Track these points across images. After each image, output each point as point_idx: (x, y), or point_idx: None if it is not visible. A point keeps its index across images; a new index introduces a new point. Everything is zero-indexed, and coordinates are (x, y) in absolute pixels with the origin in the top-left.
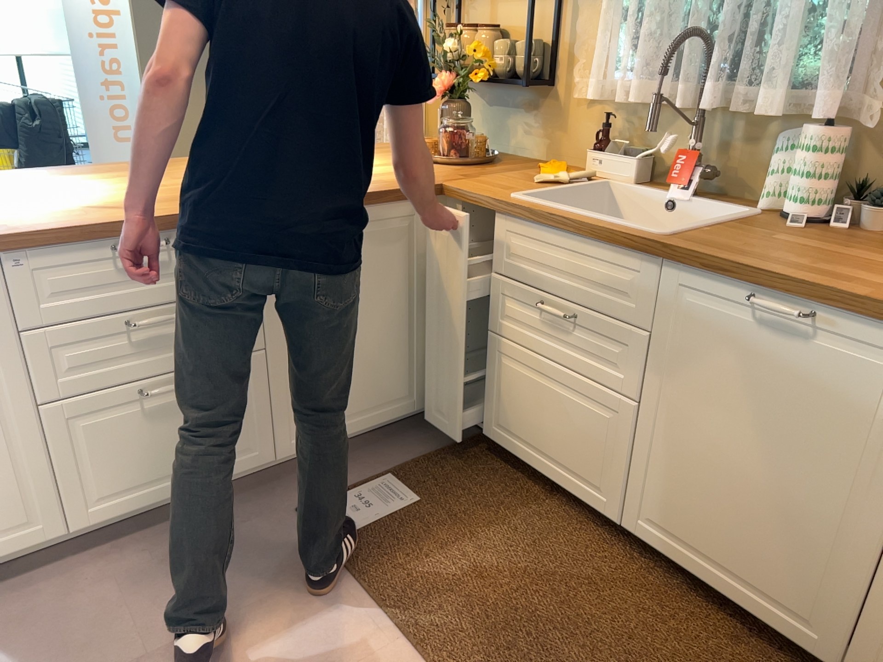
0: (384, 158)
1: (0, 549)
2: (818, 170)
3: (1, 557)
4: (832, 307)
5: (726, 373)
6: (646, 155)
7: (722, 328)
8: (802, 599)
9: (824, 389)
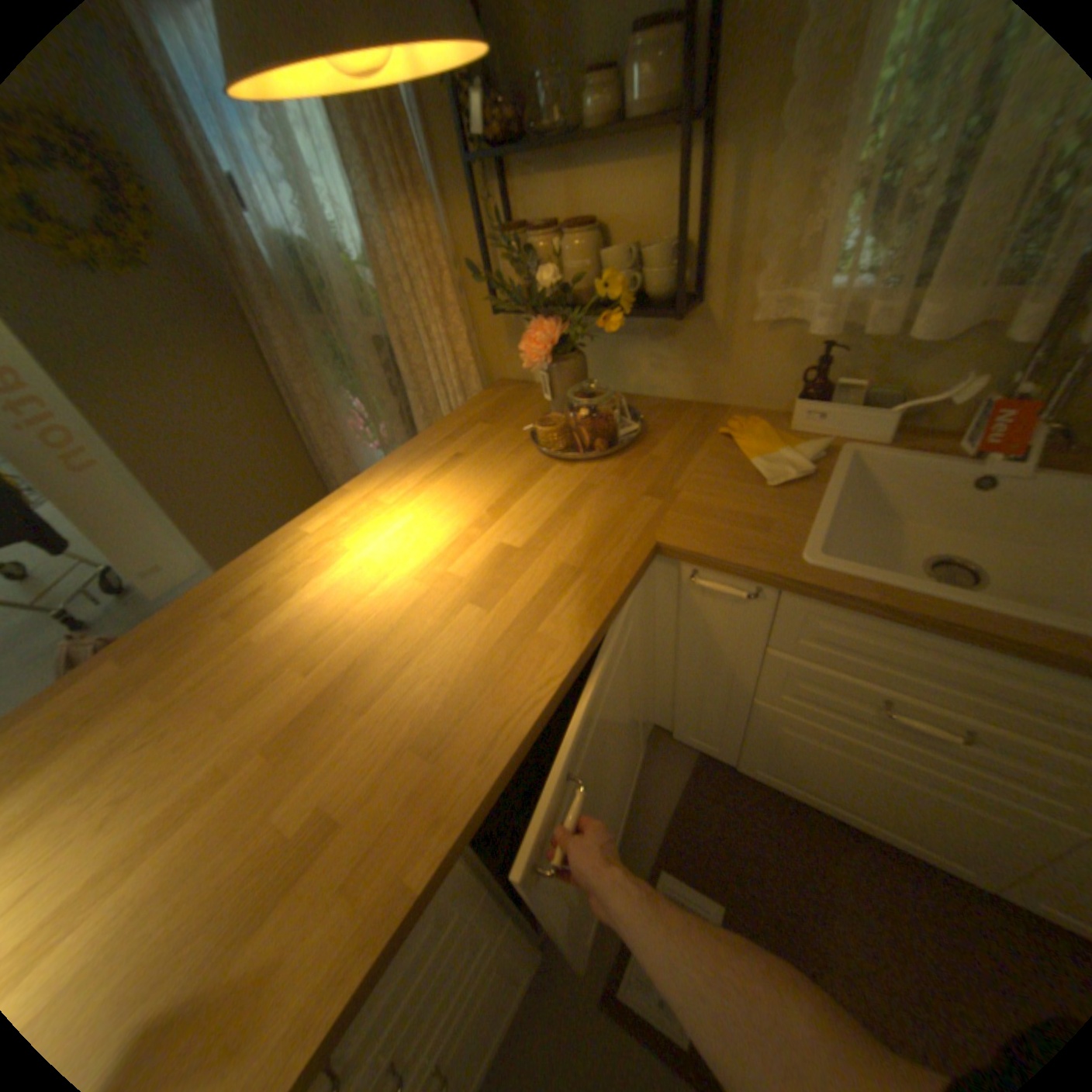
0: (493, 464)
1: None
2: None
3: None
4: None
5: None
6: (922, 402)
7: None
8: None
9: None
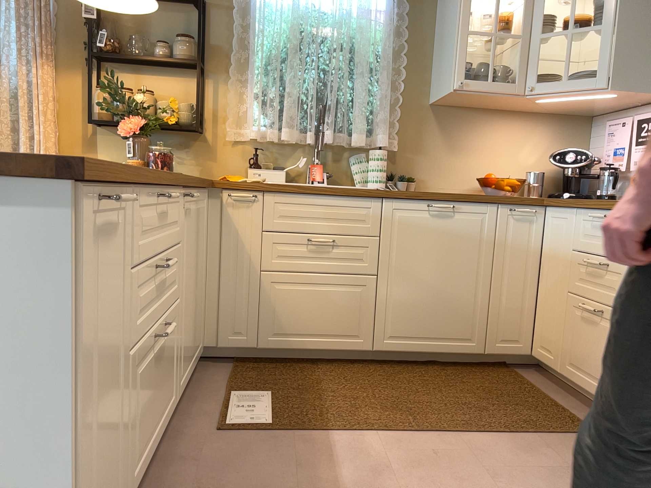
0: None
1: None
2: (385, 166)
3: None
4: (461, 200)
5: (421, 242)
6: (290, 167)
7: (417, 222)
8: (467, 330)
9: (462, 234)
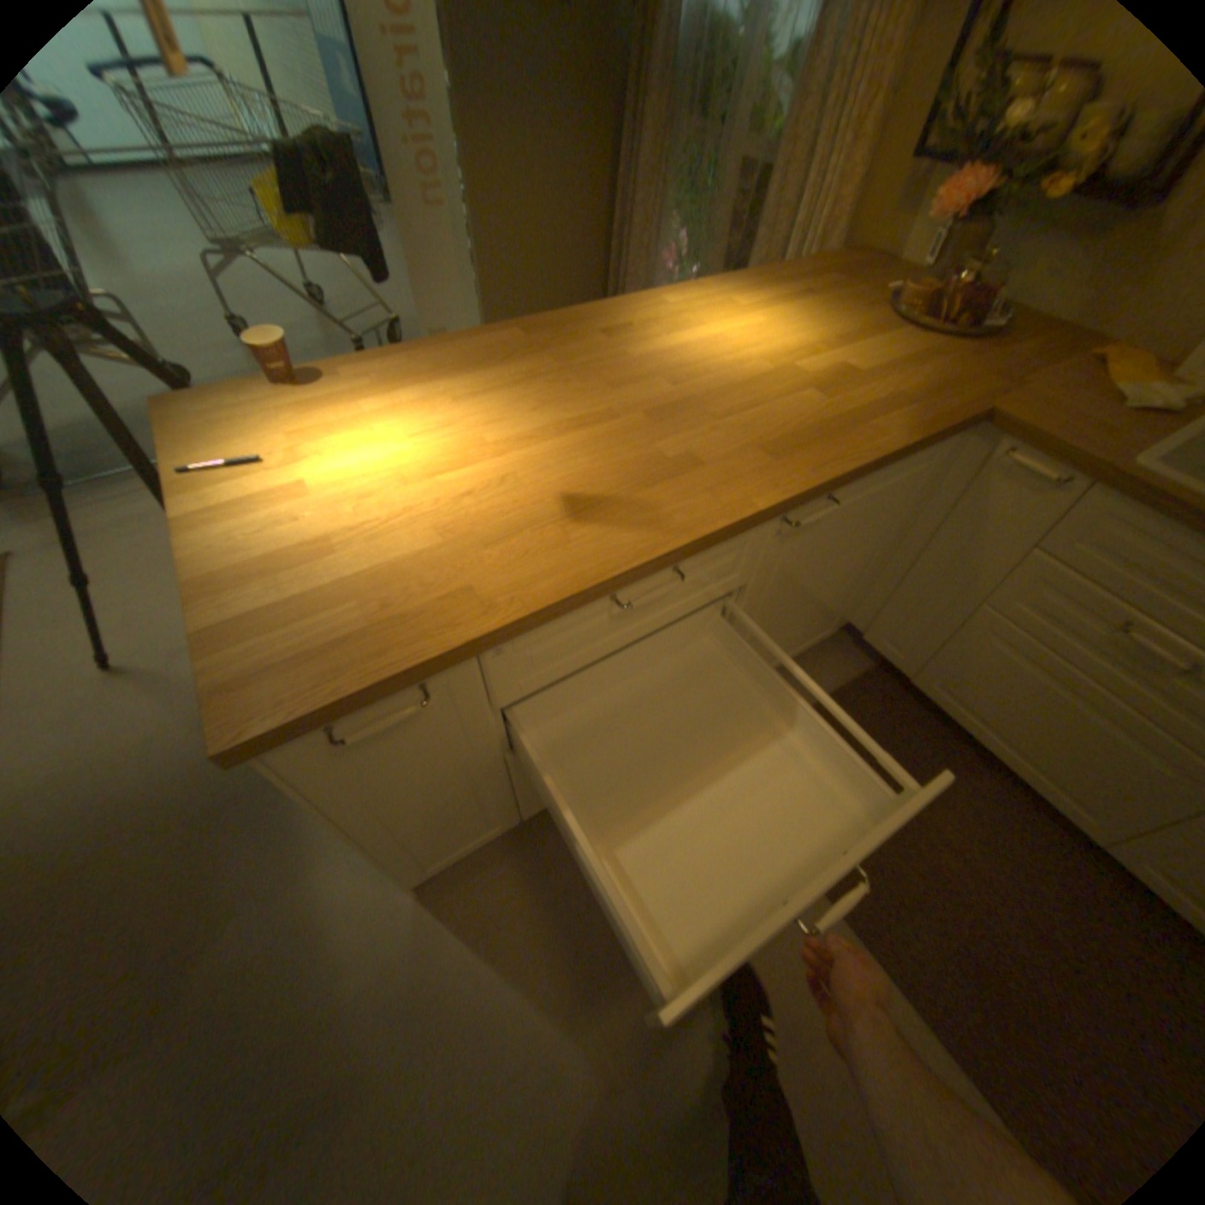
0: (844, 307)
1: (464, 855)
2: None
3: (463, 857)
4: None
5: None
6: None
7: None
8: None
9: None
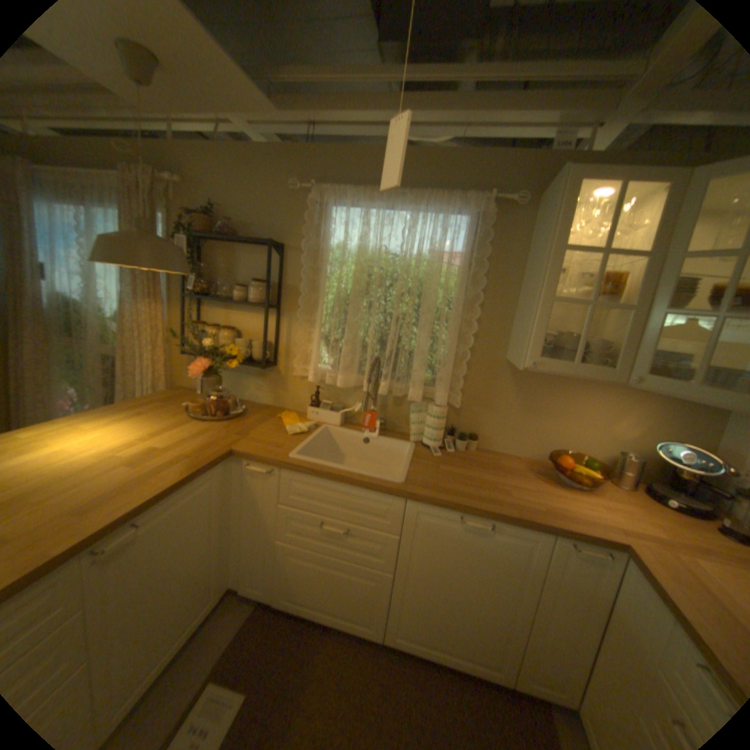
0: (158, 419)
1: None
2: (441, 426)
3: None
4: (504, 523)
5: (448, 555)
6: (346, 411)
7: (445, 534)
8: (495, 660)
9: (501, 559)
